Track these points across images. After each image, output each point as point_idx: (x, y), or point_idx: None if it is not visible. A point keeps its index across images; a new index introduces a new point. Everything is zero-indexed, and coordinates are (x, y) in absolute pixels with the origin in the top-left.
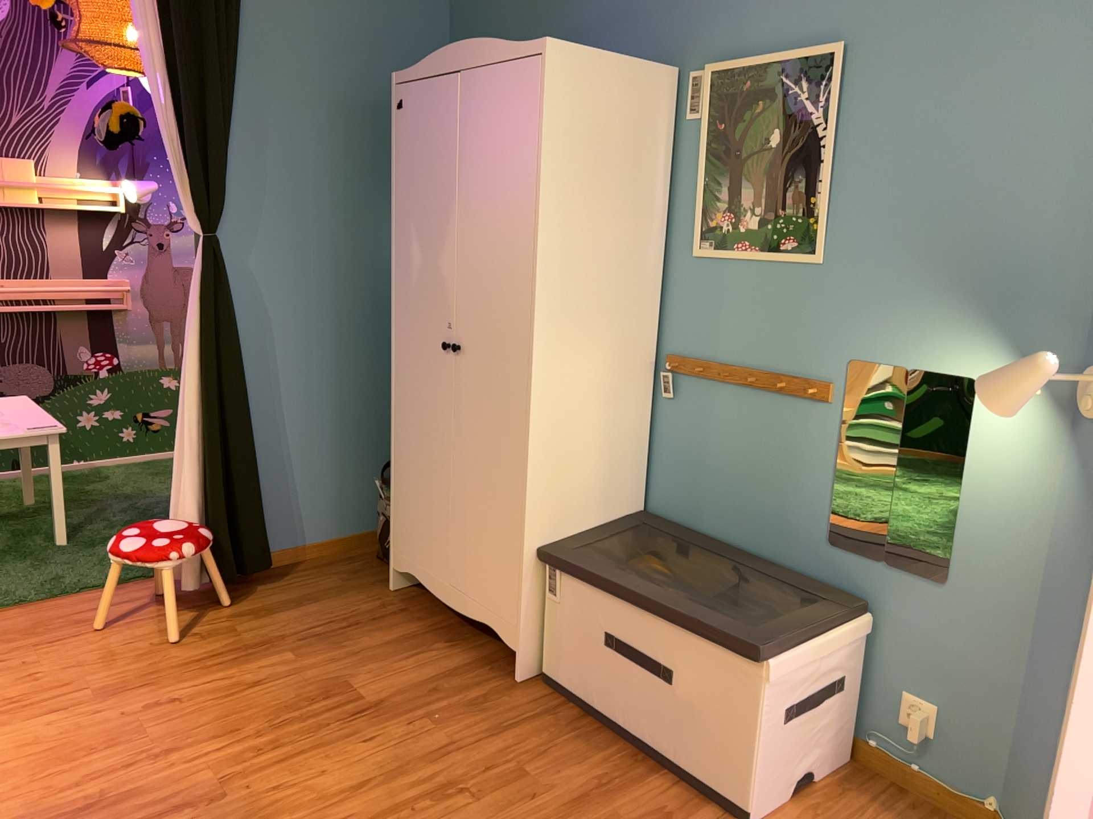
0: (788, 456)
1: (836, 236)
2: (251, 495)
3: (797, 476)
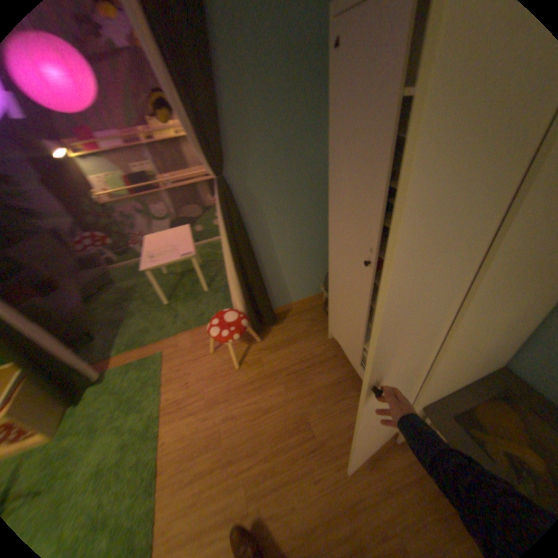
0: None
1: None
2: (265, 299)
3: None
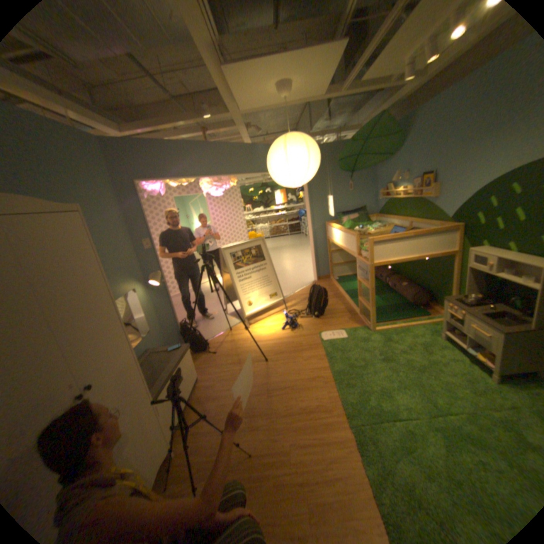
0: None
1: None
2: None
3: None
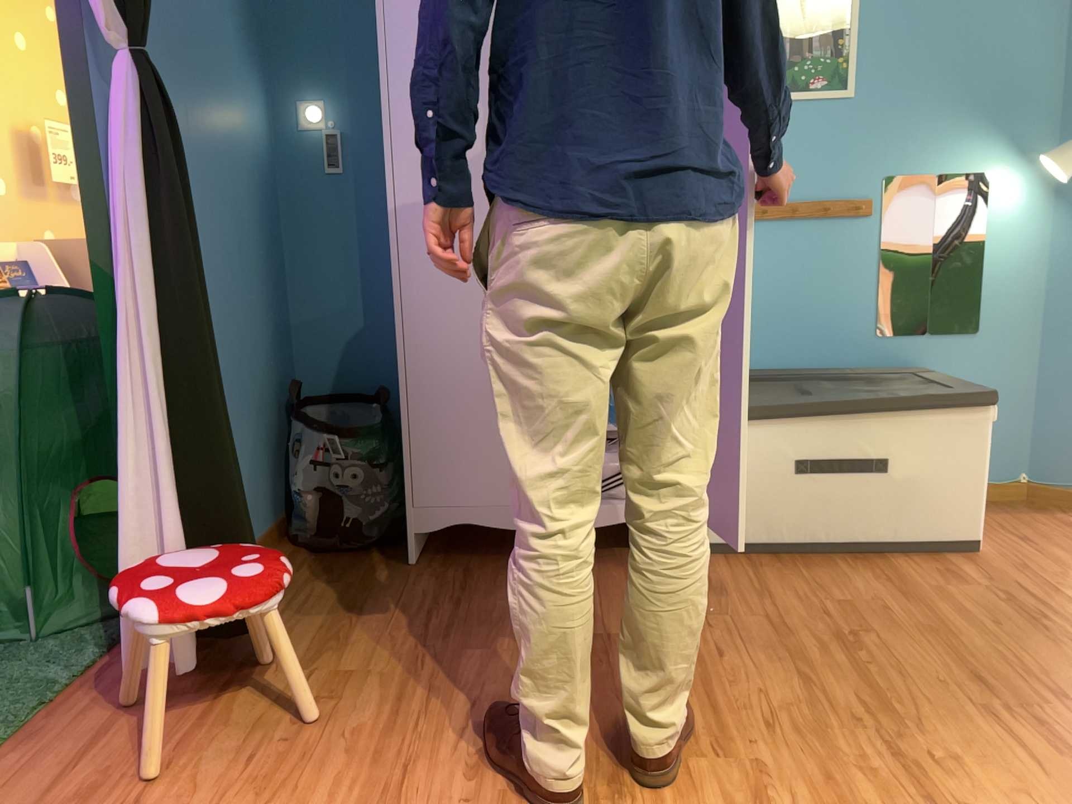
0: (832, 272)
1: (864, 72)
2: (239, 486)
3: (843, 288)
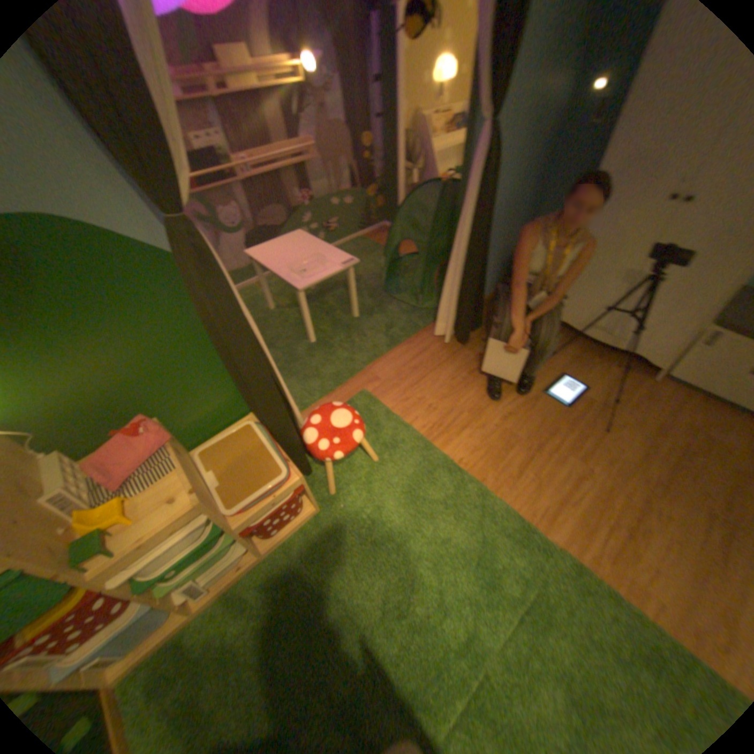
0: None
1: None
2: (481, 293)
3: None
